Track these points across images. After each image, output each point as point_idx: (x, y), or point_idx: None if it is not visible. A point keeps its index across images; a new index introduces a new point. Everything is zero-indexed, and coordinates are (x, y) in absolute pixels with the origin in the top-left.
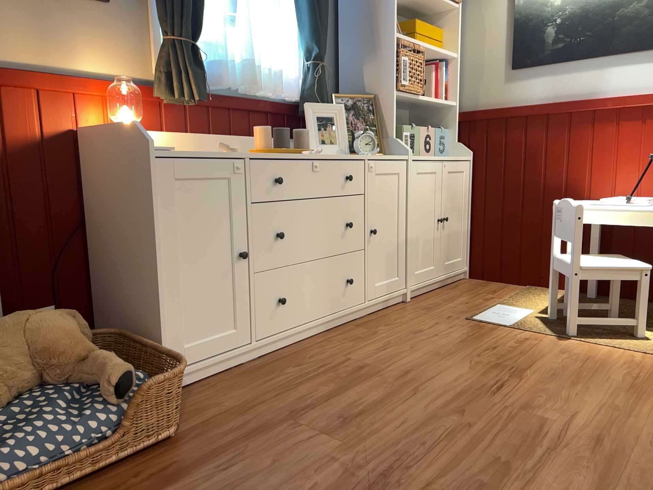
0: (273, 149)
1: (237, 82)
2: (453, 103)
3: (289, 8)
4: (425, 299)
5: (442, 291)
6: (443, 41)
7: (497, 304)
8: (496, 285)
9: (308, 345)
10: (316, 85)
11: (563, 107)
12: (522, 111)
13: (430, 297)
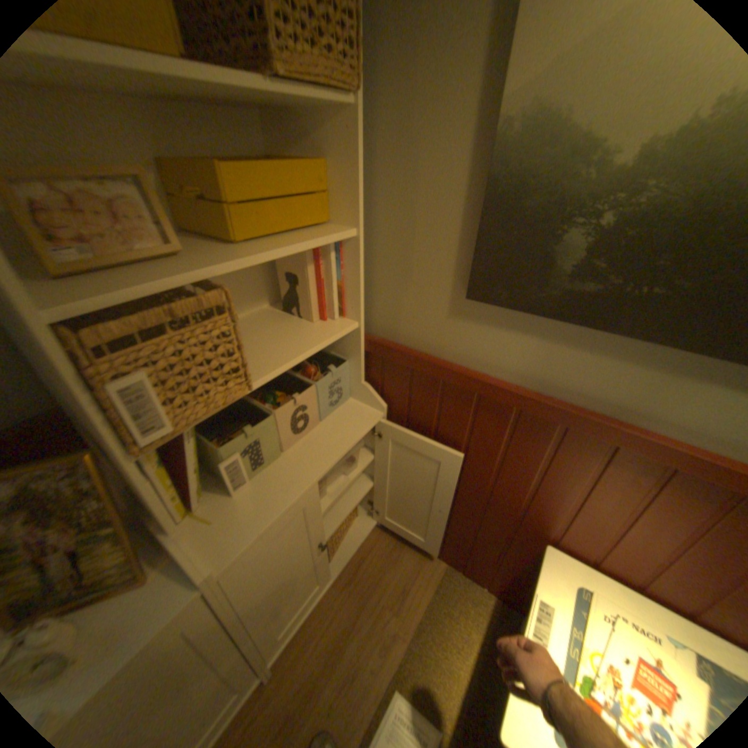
0: None
1: None
2: (354, 328)
3: None
4: (299, 653)
5: (333, 601)
6: (332, 190)
7: (395, 693)
8: (410, 565)
9: None
10: None
11: (559, 417)
12: (476, 386)
13: (308, 639)
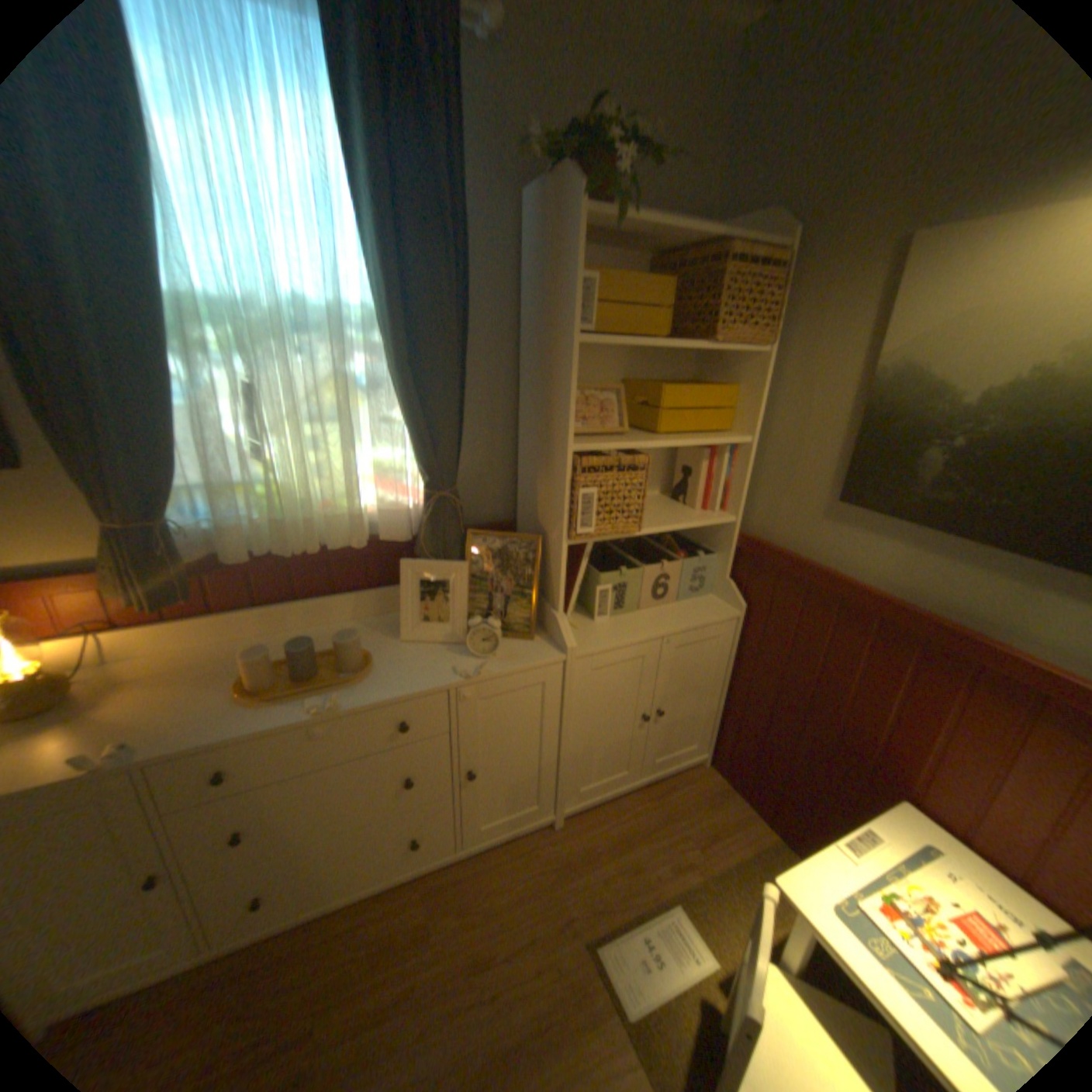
0: (251, 701)
1: (279, 539)
2: (730, 521)
3: (388, 402)
4: (590, 828)
5: (635, 807)
6: (738, 407)
7: (678, 909)
8: (732, 819)
9: (315, 940)
10: (428, 529)
11: (919, 625)
12: (839, 588)
13: (602, 822)
